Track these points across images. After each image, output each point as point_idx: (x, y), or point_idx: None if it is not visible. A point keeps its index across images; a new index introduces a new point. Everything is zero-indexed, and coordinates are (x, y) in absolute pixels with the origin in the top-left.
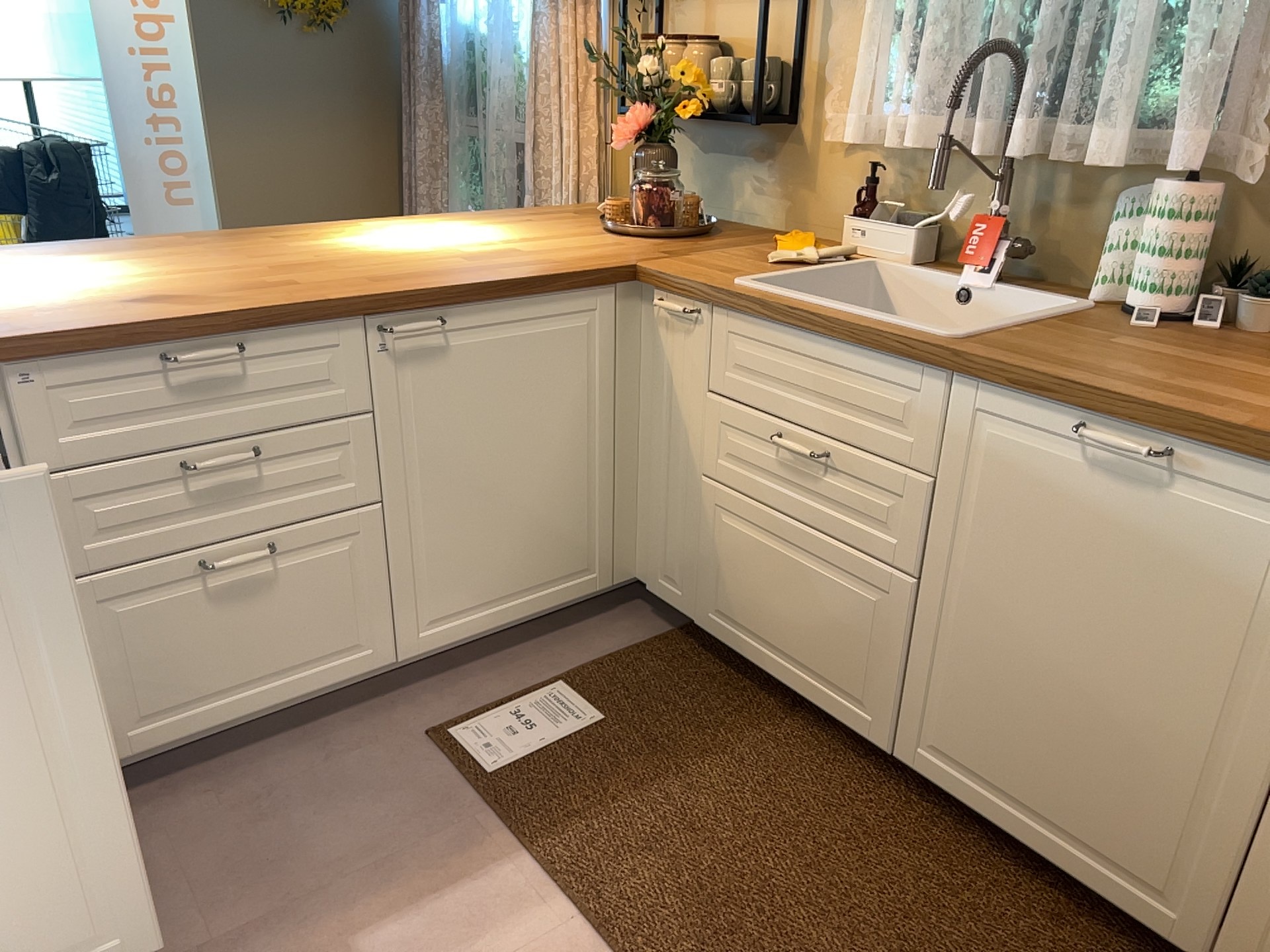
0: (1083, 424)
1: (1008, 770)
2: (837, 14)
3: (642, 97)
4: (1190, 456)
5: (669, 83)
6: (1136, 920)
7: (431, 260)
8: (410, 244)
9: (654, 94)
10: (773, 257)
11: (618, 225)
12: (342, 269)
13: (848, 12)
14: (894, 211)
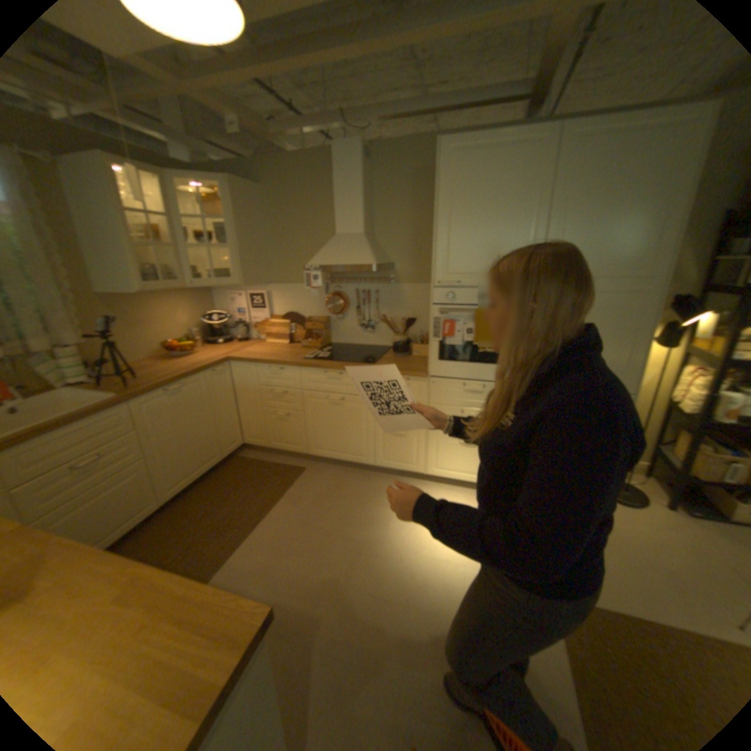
0: (166, 390)
1: (186, 472)
2: None
3: None
4: (184, 382)
5: None
6: (215, 466)
7: None
8: None
9: None
10: None
11: None
12: None
13: None
14: None
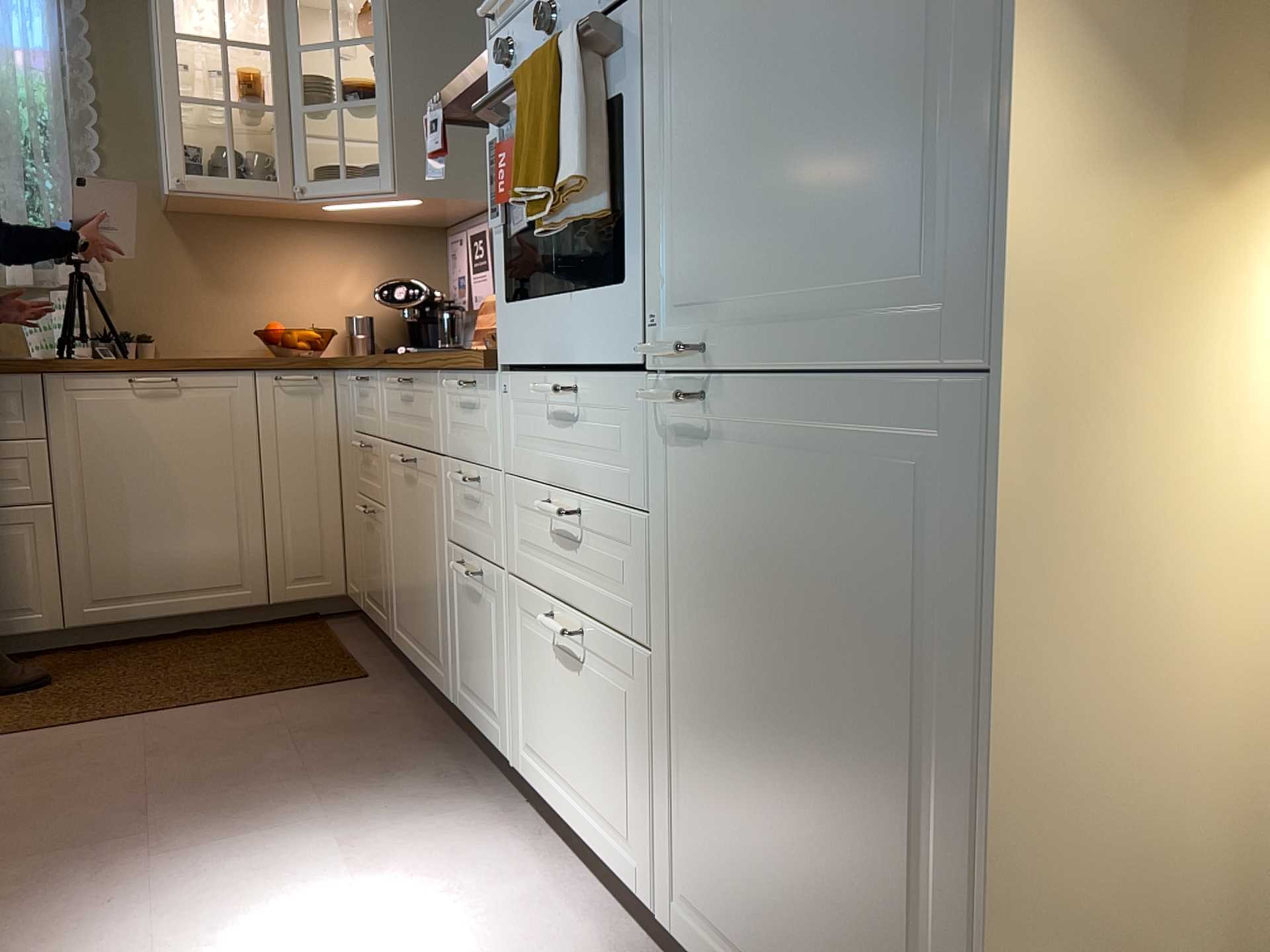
0: (130, 378)
1: (146, 580)
2: None
3: None
4: (183, 377)
5: None
6: (234, 608)
7: None
8: None
9: None
10: None
11: None
12: None
13: None
14: None
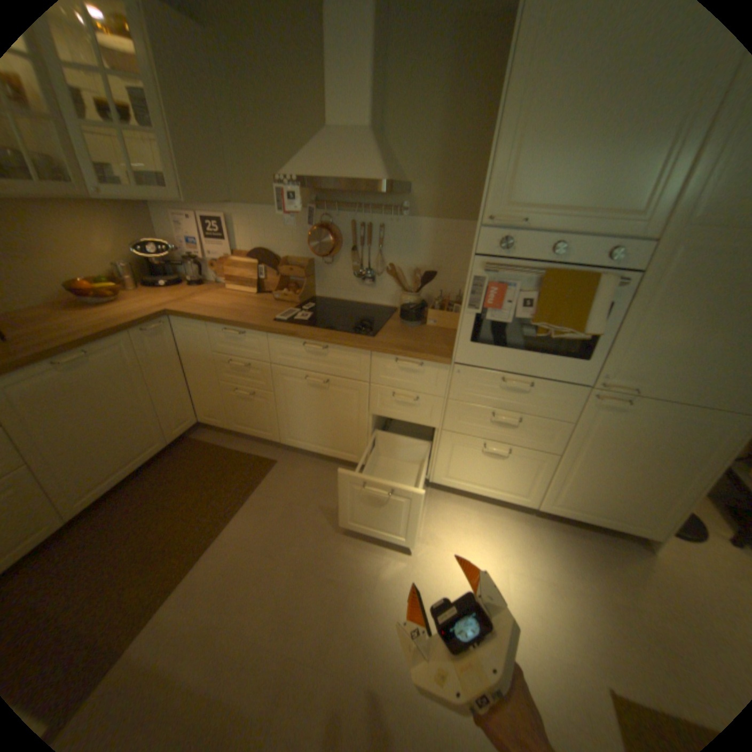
0: (52, 362)
1: (105, 471)
2: None
3: None
4: (88, 349)
5: None
6: (153, 456)
7: None
8: None
9: None
10: None
11: None
12: None
13: None
14: None
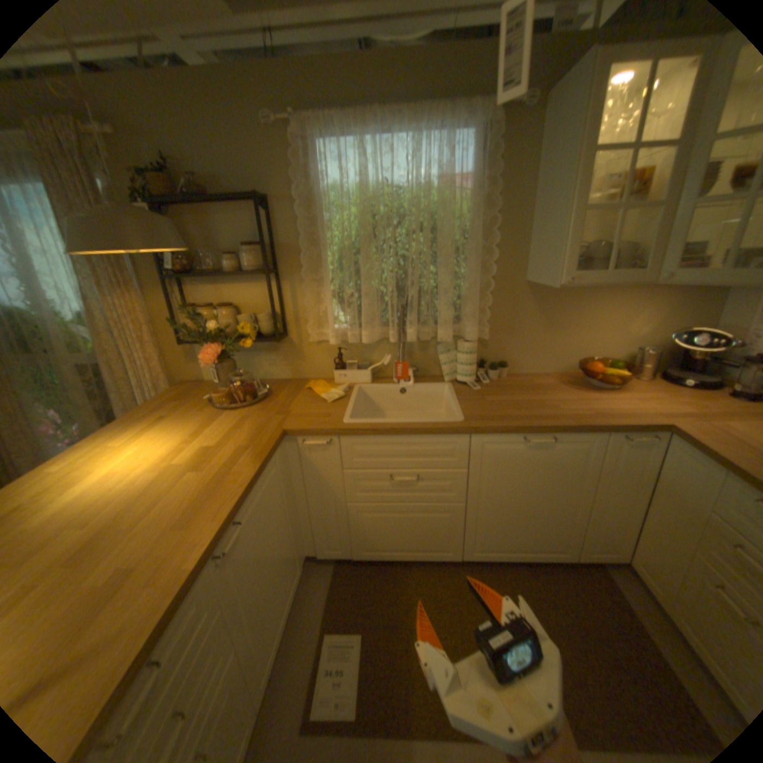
0: (526, 437)
1: (510, 545)
2: (306, 290)
3: (204, 337)
4: (561, 436)
5: (223, 329)
6: (557, 562)
7: (175, 484)
8: (127, 474)
9: (216, 335)
10: (324, 397)
11: (229, 405)
12: (130, 530)
13: (308, 289)
14: (348, 361)
